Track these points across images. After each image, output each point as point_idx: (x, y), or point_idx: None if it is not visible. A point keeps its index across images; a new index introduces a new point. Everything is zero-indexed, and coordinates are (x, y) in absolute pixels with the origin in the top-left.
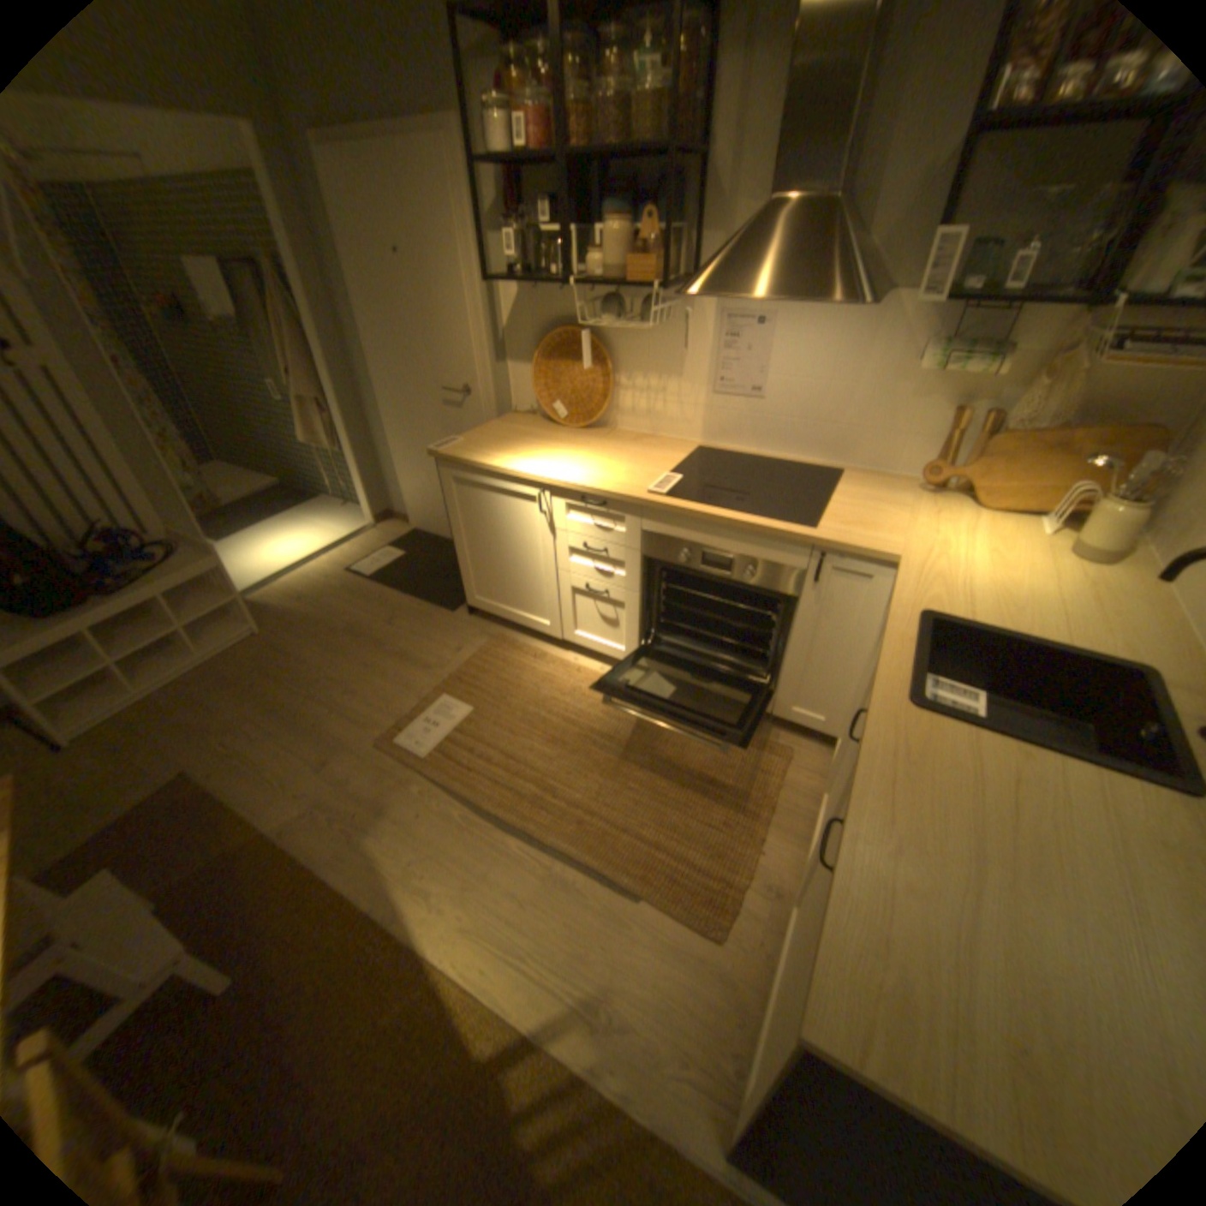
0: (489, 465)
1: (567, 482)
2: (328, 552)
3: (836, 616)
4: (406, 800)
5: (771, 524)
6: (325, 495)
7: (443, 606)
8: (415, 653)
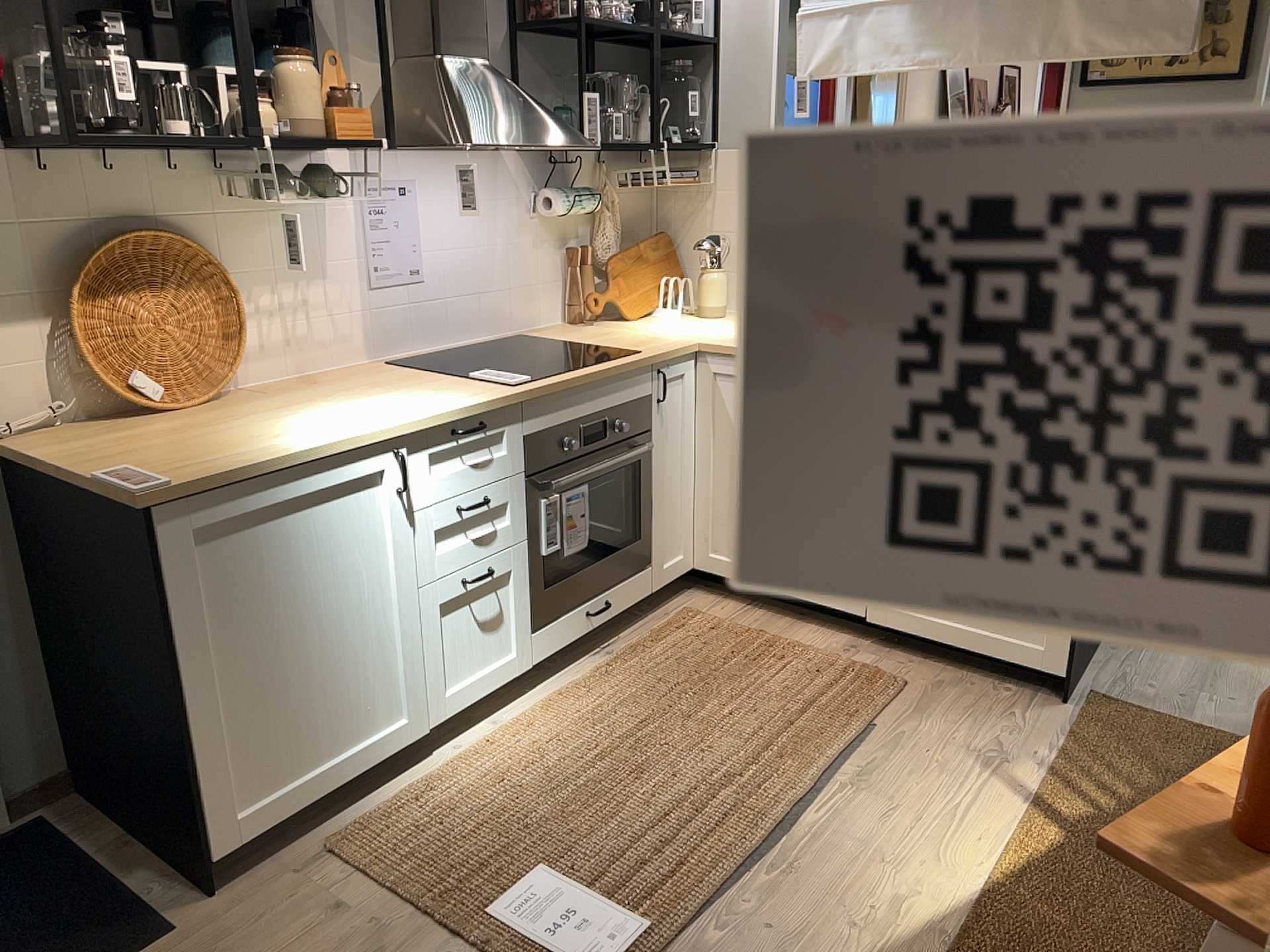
0: (299, 451)
1: (436, 414)
2: None
3: (673, 431)
4: (736, 948)
5: (624, 359)
6: None
7: (132, 949)
8: None
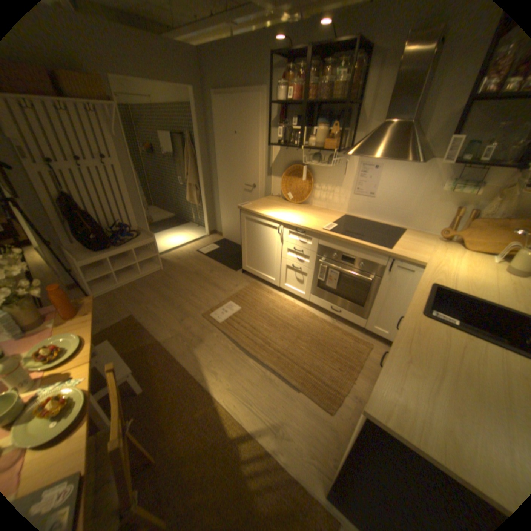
0: (261, 213)
1: (291, 222)
2: (191, 243)
3: (397, 287)
4: (211, 337)
5: (372, 245)
6: (192, 221)
7: (232, 268)
8: (220, 284)
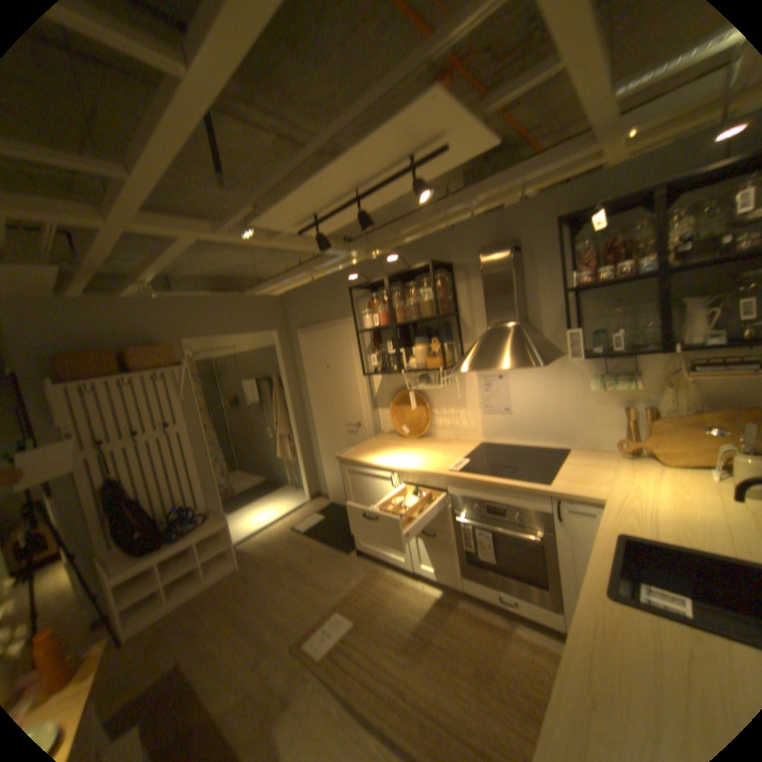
0: (365, 460)
1: (405, 466)
2: (283, 517)
3: (583, 546)
4: (303, 692)
5: (521, 483)
6: (287, 483)
7: (342, 549)
8: (322, 581)
